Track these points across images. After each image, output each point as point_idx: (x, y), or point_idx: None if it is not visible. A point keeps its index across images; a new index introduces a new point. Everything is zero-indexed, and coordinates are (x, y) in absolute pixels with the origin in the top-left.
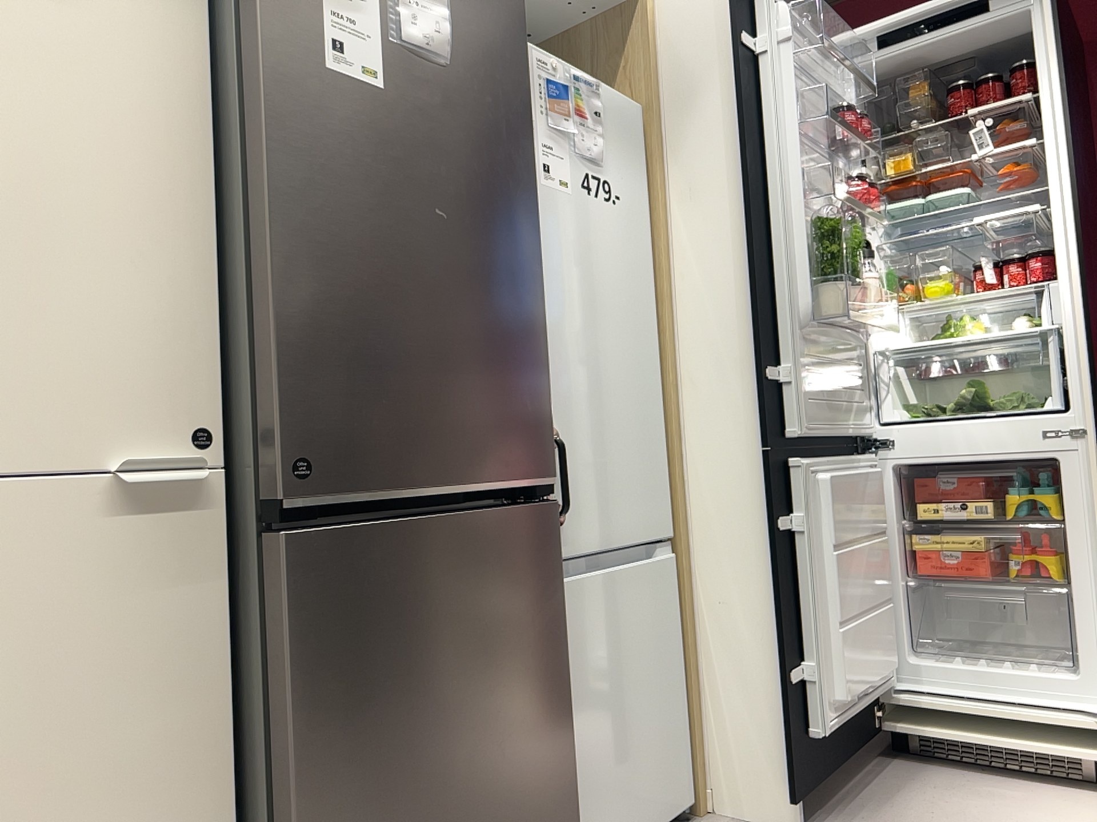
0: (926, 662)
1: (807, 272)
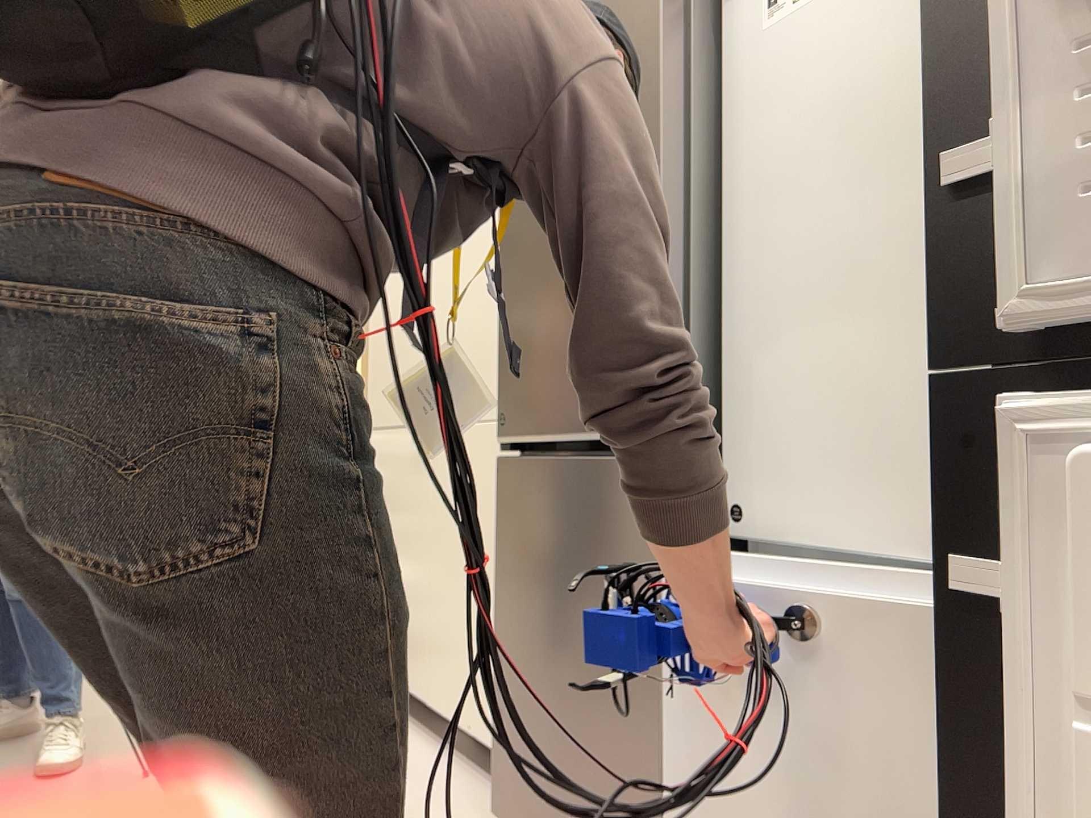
0: None
1: None
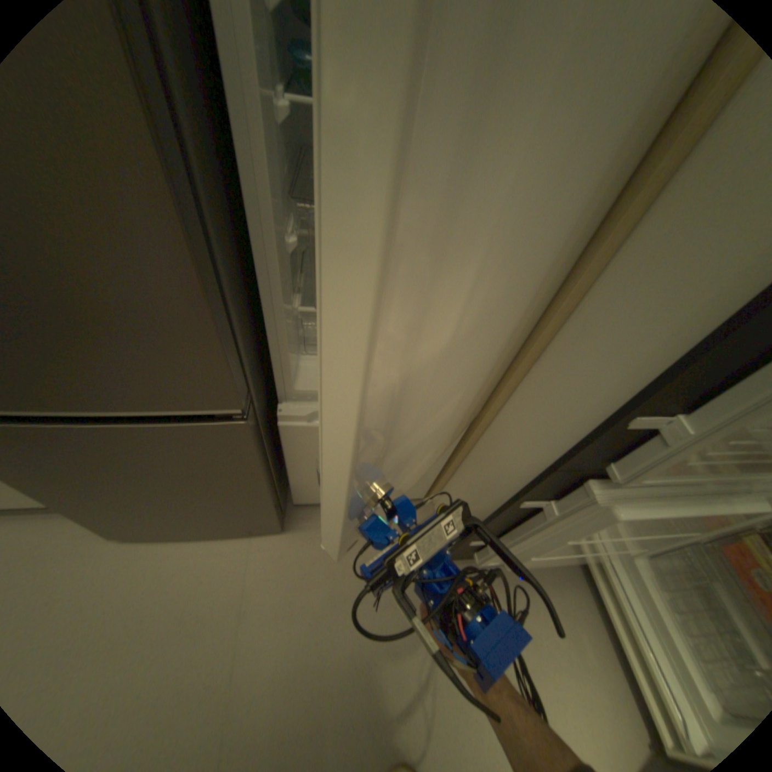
0: (643, 571)
1: None
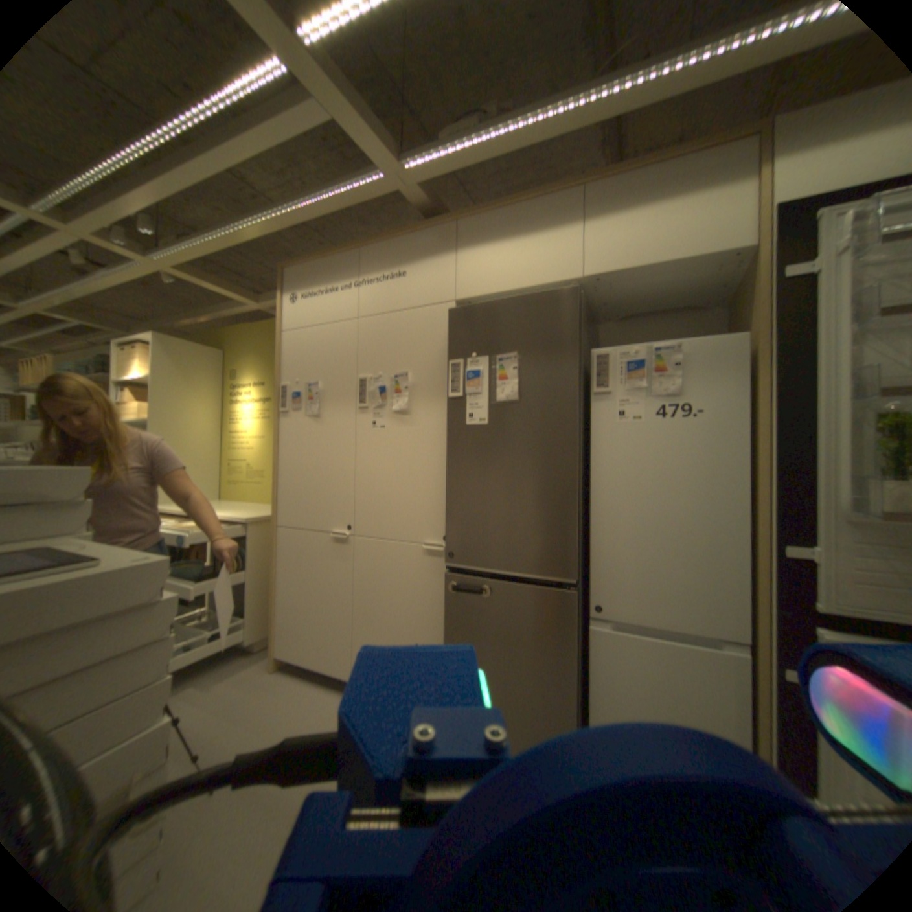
0: None
1: (848, 468)
